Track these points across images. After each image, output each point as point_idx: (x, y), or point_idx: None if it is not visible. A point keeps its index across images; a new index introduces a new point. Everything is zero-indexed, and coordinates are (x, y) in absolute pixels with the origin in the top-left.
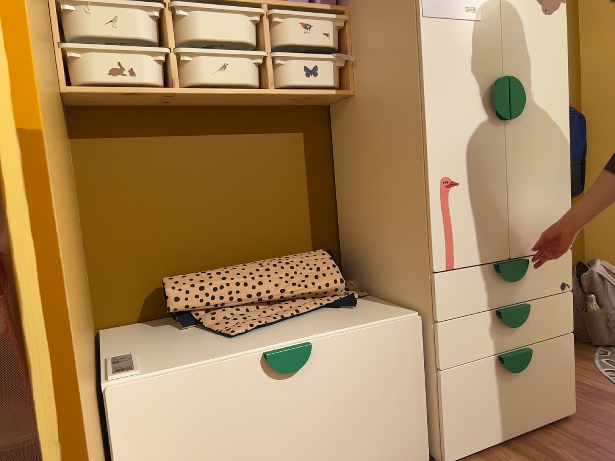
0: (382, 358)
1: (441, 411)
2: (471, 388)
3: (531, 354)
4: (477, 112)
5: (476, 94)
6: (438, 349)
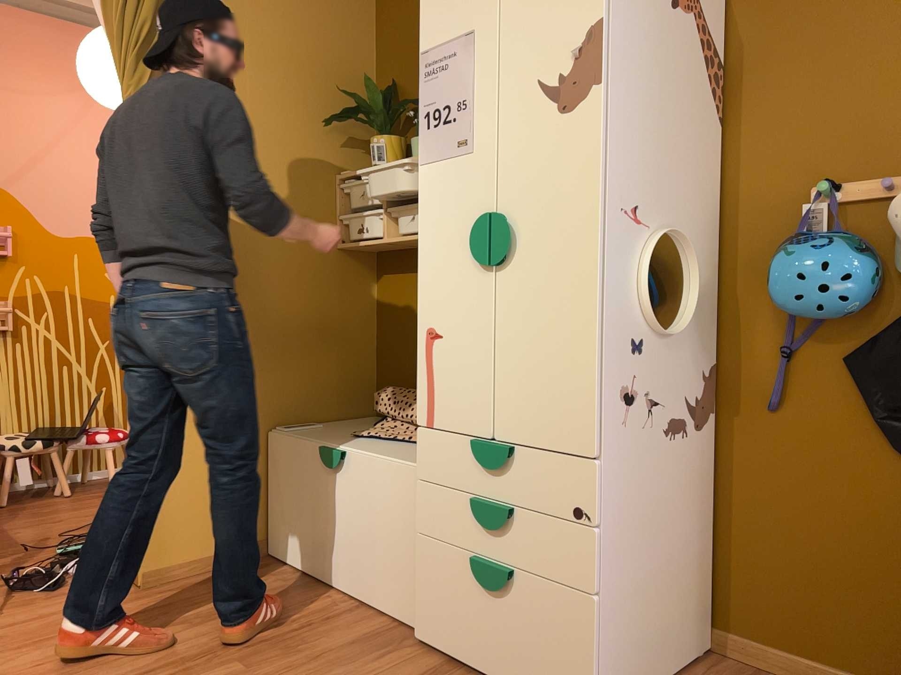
0: (389, 494)
1: (418, 579)
2: (442, 573)
3: (515, 582)
4: (463, 255)
5: (463, 236)
6: (419, 509)
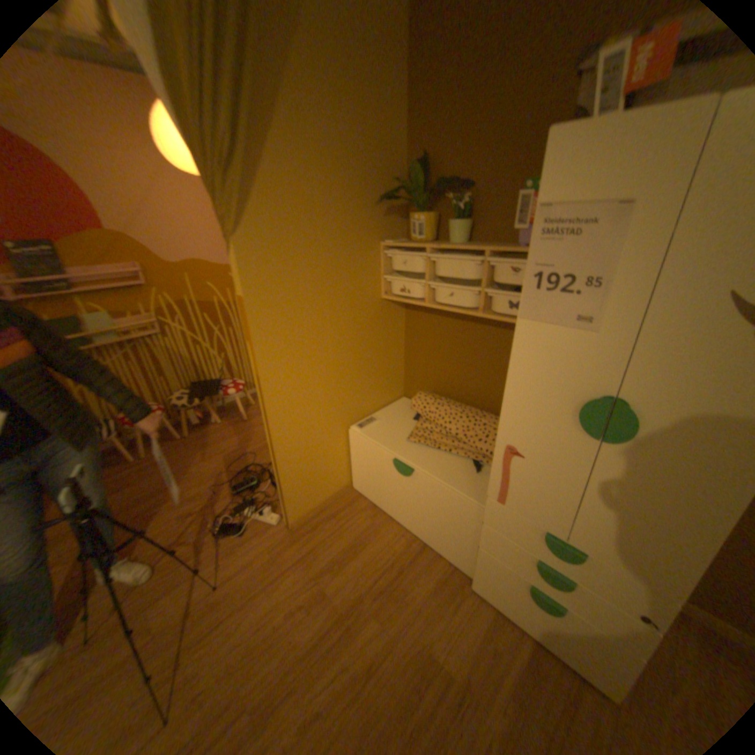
0: (451, 508)
1: (477, 565)
2: (500, 576)
3: (568, 616)
4: (562, 413)
5: (566, 399)
6: (482, 535)
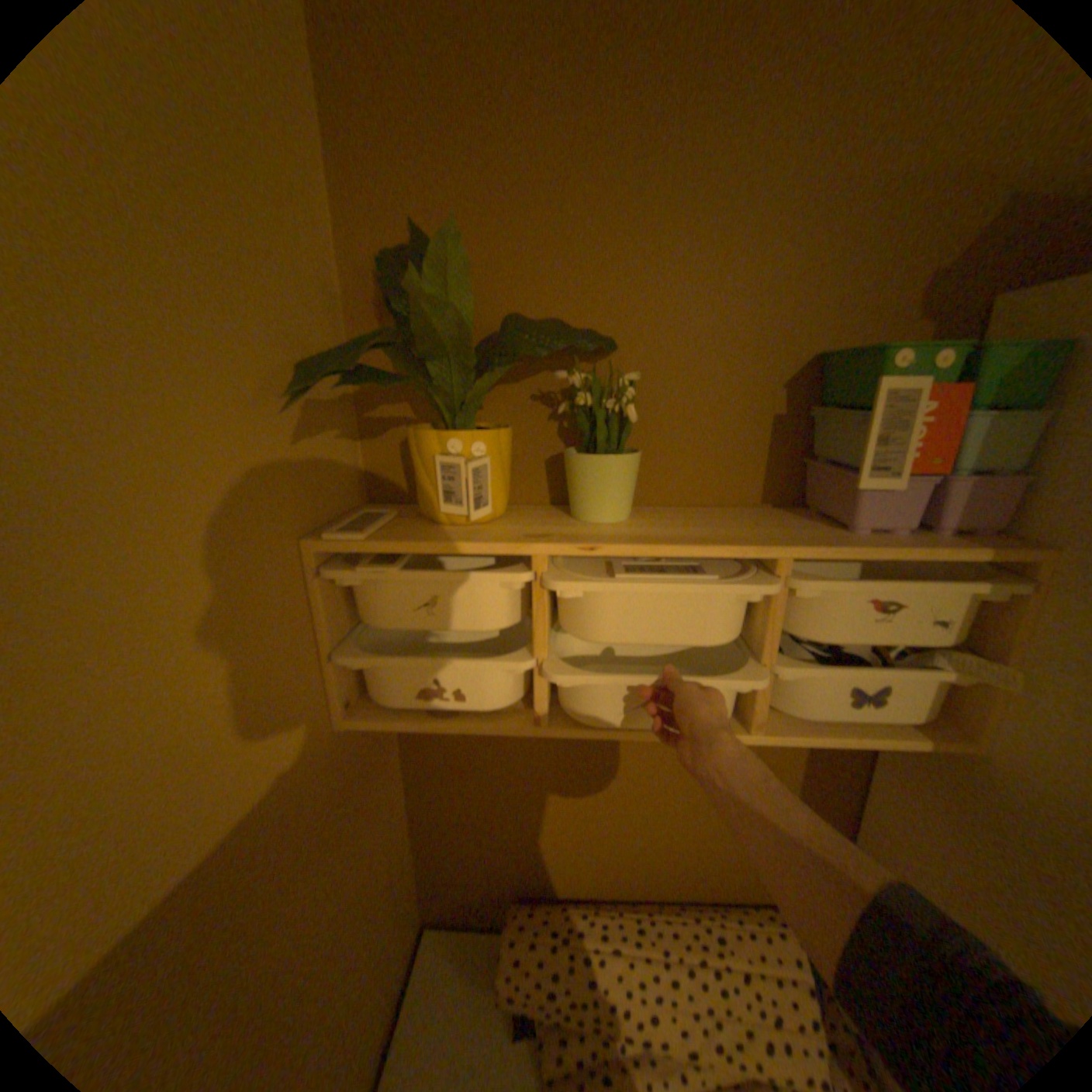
0: None
1: None
2: None
3: None
4: None
5: None
6: None
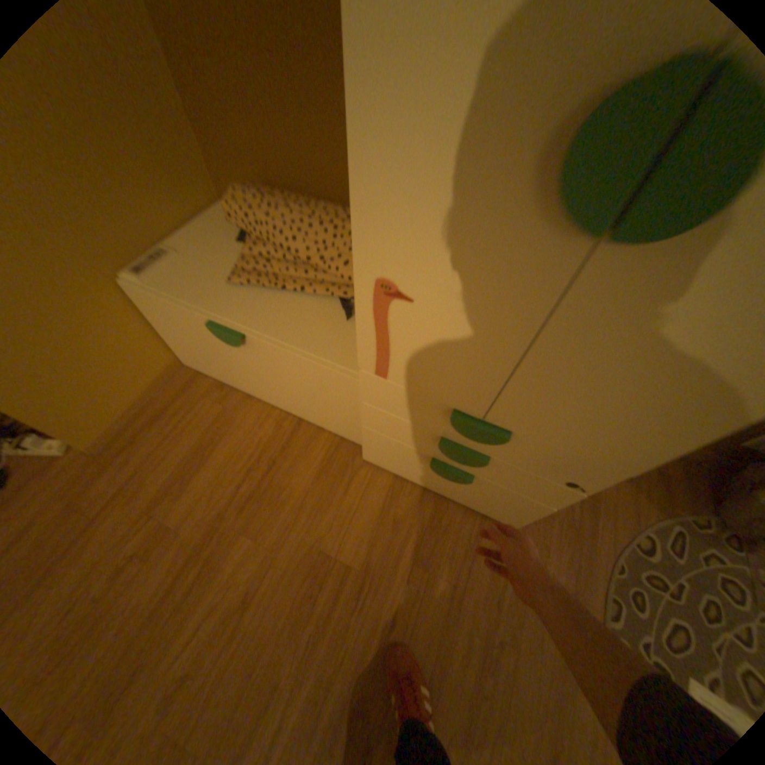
0: (317, 380)
1: (364, 439)
2: (393, 450)
3: (475, 481)
4: (507, 169)
5: (526, 108)
6: (363, 412)
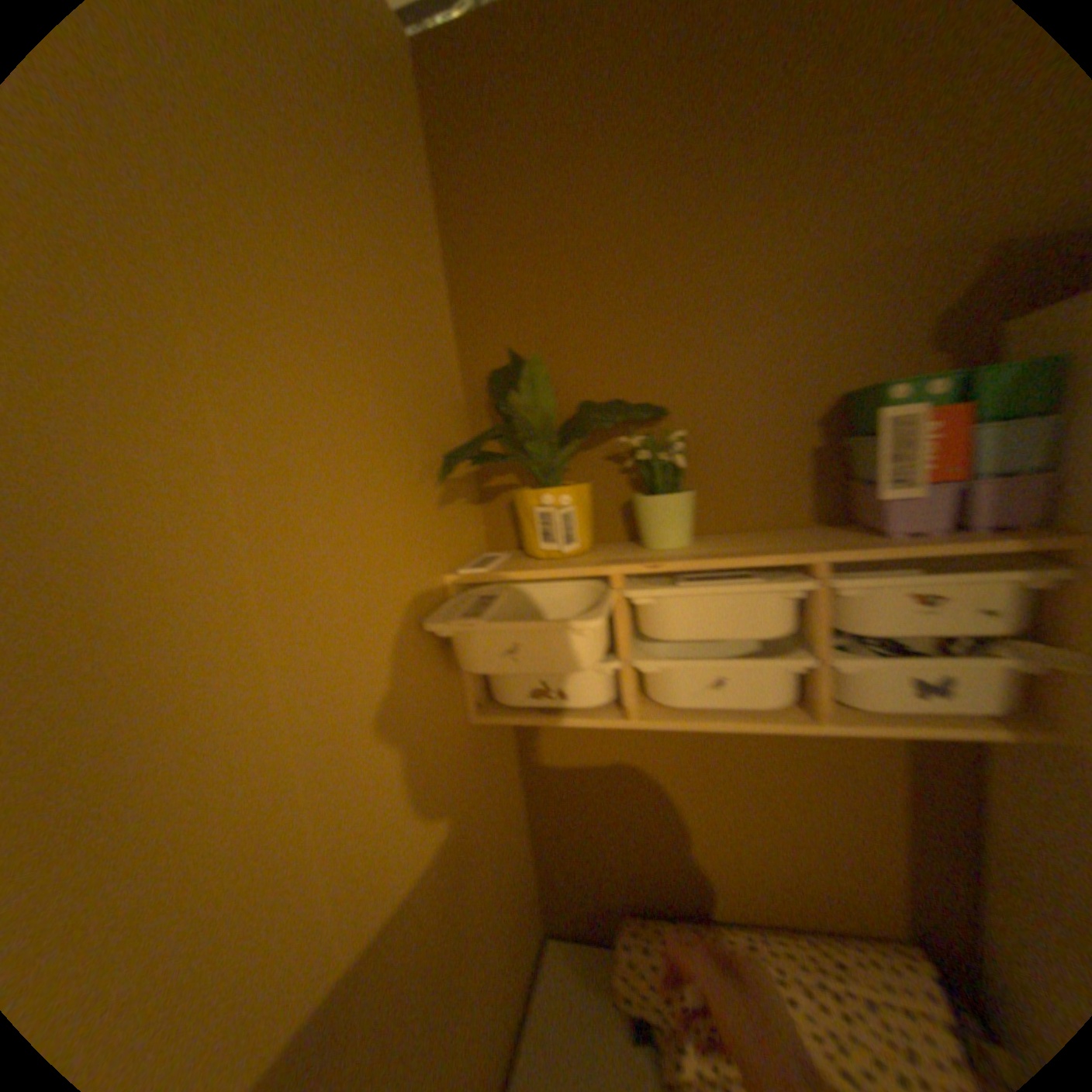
0: None
1: None
2: None
3: None
4: None
5: None
6: None
